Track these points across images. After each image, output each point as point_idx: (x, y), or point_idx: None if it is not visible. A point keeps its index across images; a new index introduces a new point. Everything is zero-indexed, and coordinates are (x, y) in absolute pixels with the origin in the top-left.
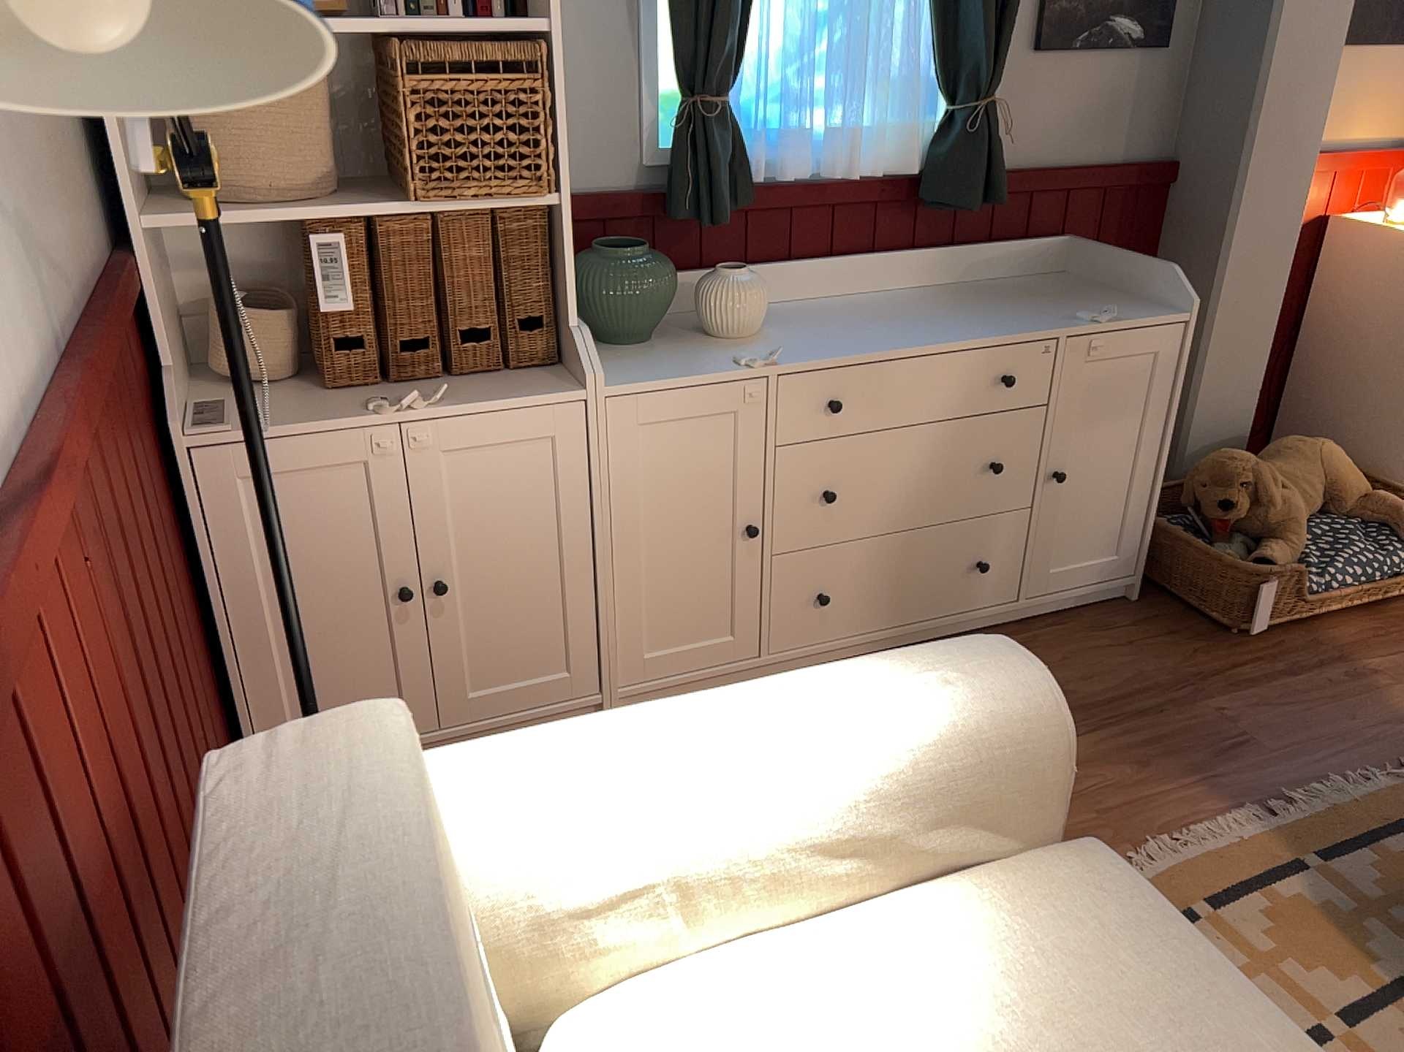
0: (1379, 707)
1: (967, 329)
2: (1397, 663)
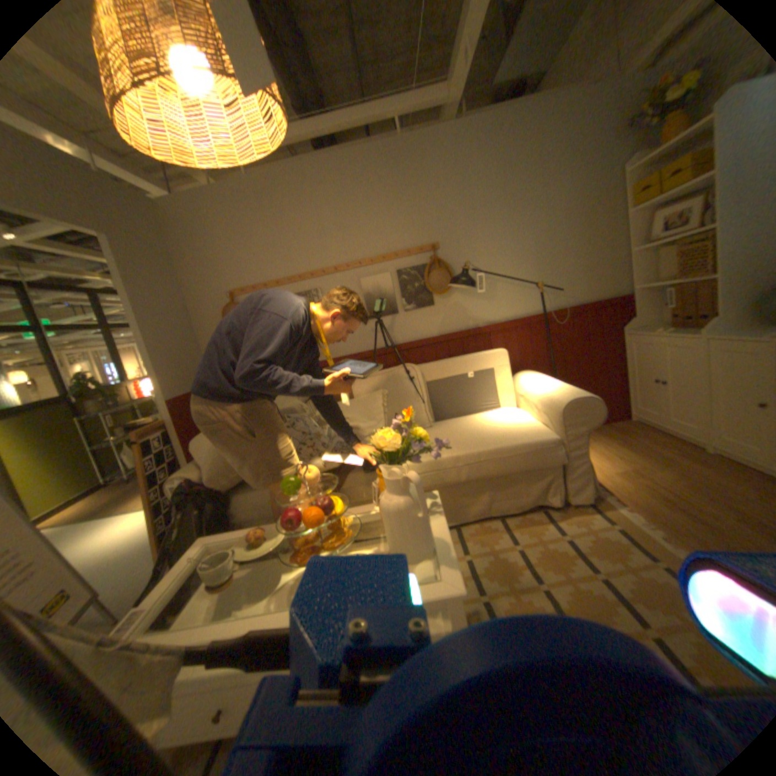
0: None
1: None
2: None
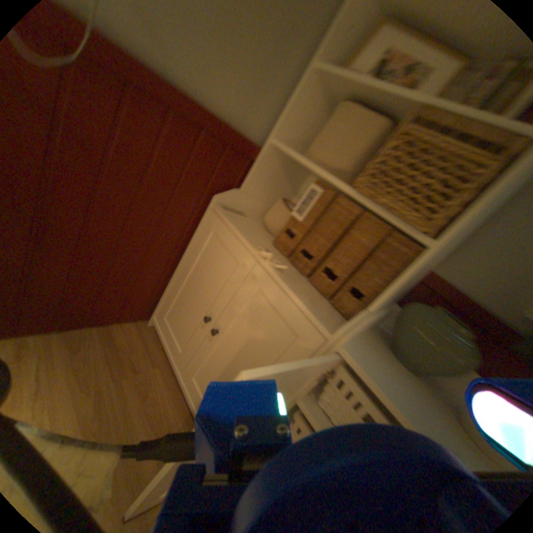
0: None
1: None
2: None
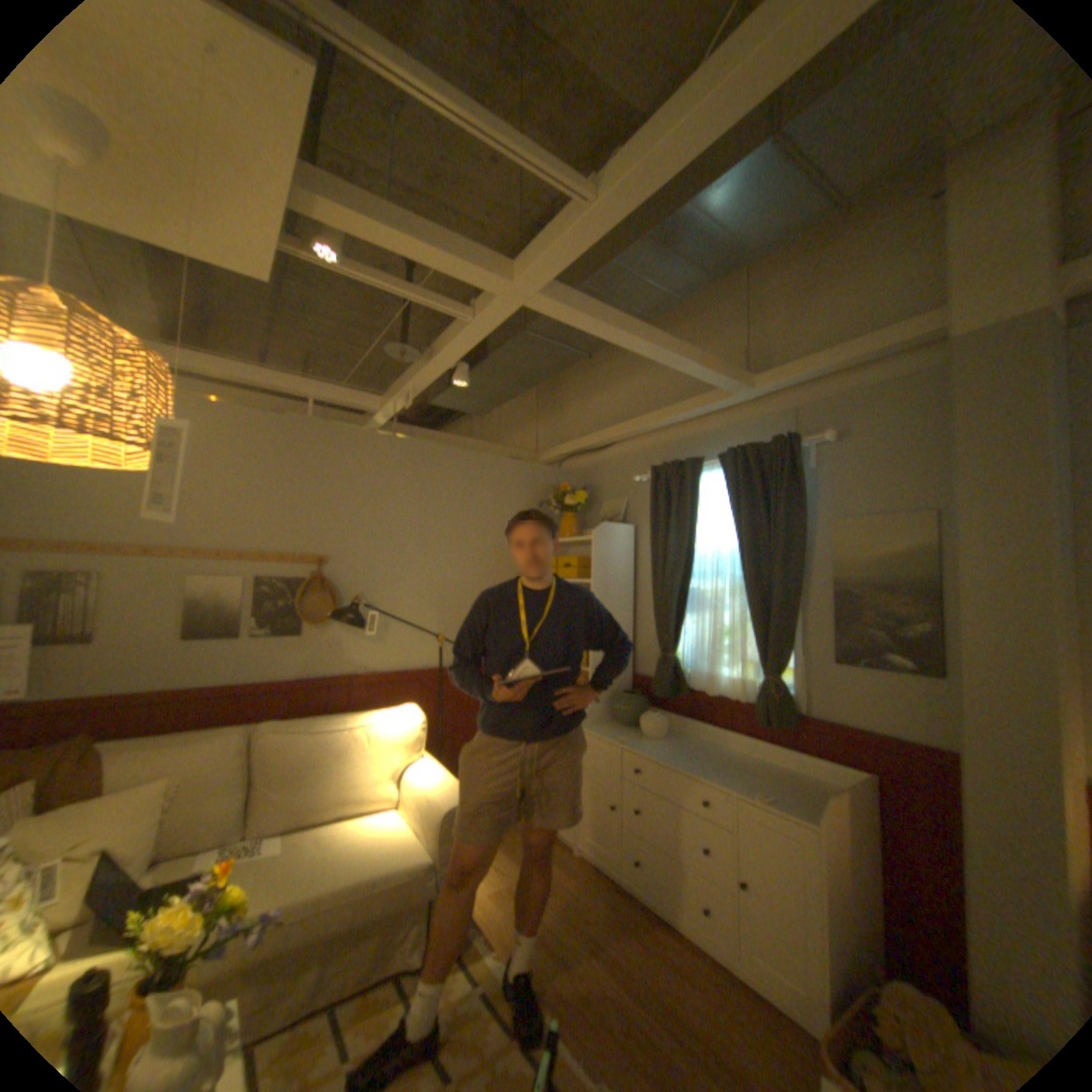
0: None
1: (706, 773)
2: None
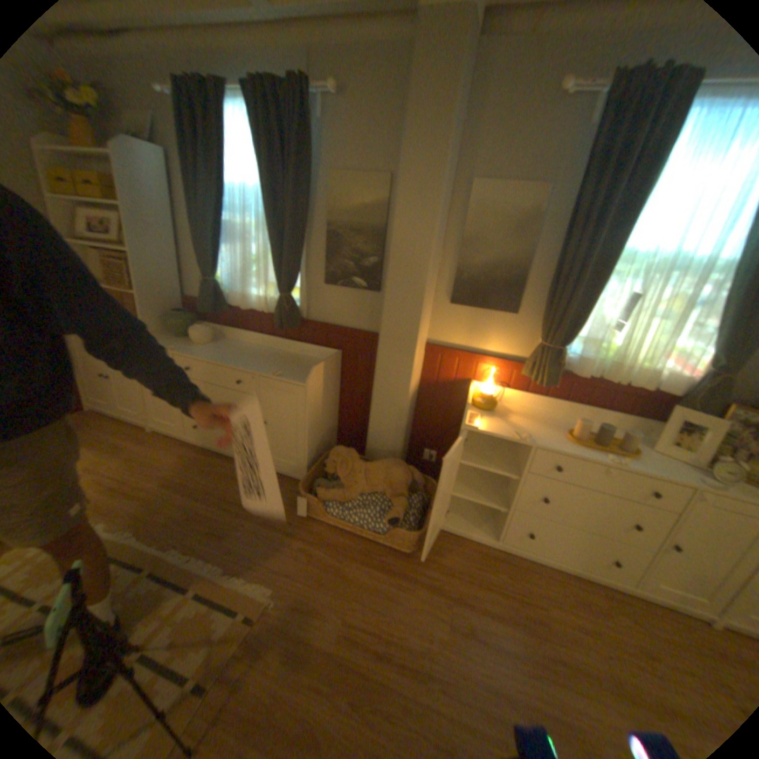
0: (281, 564)
1: (239, 363)
2: (325, 560)
